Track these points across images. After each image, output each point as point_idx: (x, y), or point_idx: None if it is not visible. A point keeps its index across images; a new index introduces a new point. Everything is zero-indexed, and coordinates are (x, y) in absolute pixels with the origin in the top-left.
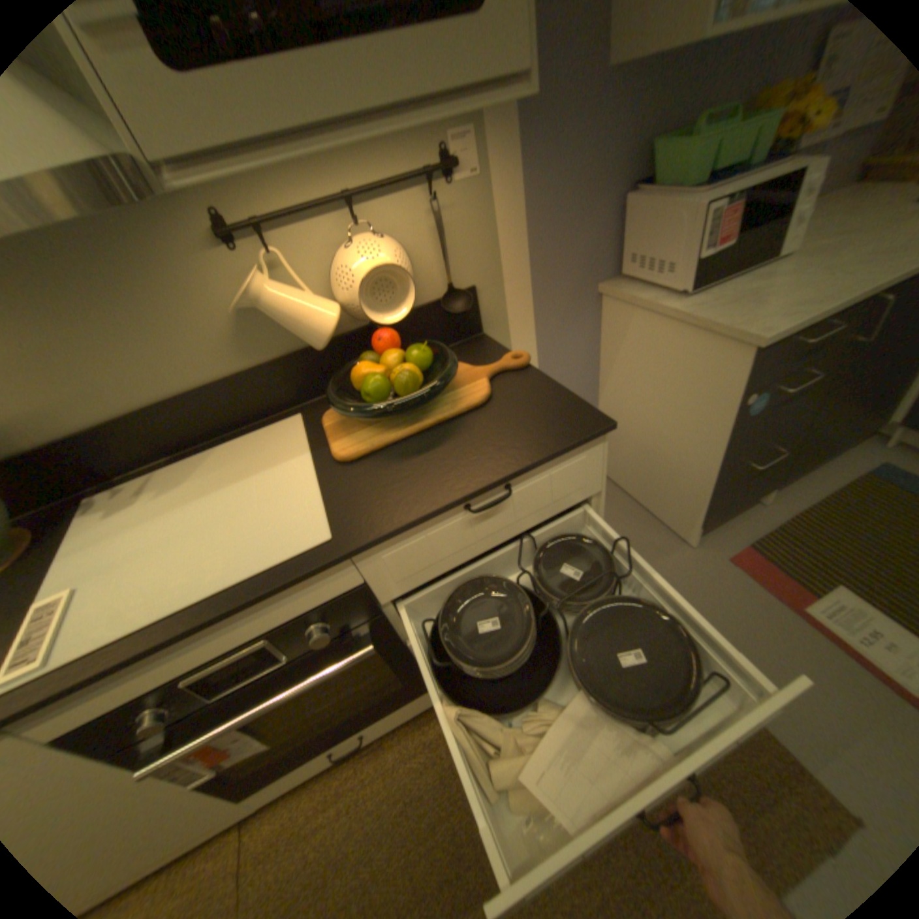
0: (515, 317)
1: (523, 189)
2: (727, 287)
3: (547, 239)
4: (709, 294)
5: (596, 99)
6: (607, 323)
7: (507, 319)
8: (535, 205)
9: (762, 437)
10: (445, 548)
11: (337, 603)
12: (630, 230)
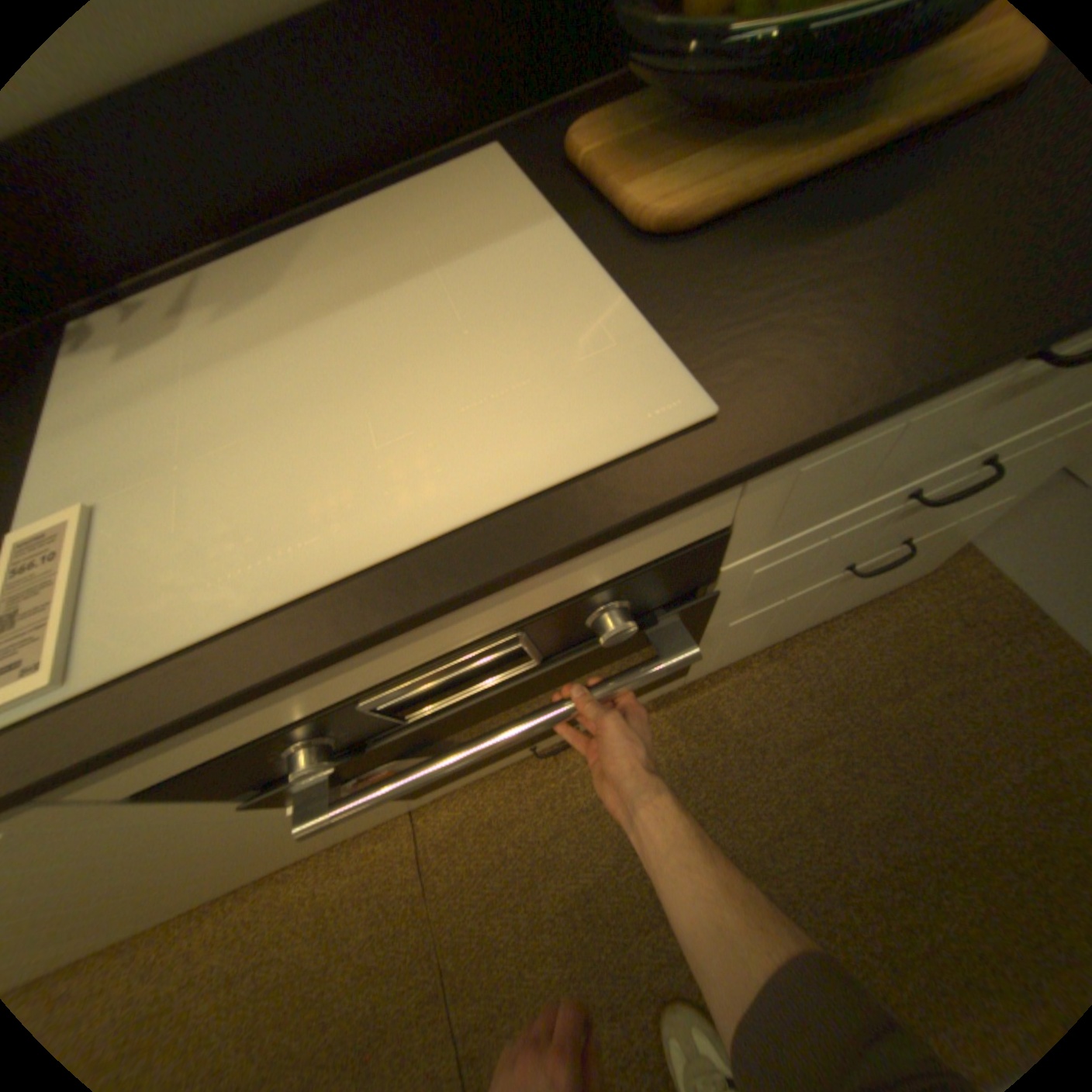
0: None
1: None
2: None
3: None
4: None
5: None
6: None
7: None
8: None
9: None
10: (902, 459)
11: (664, 565)
12: None
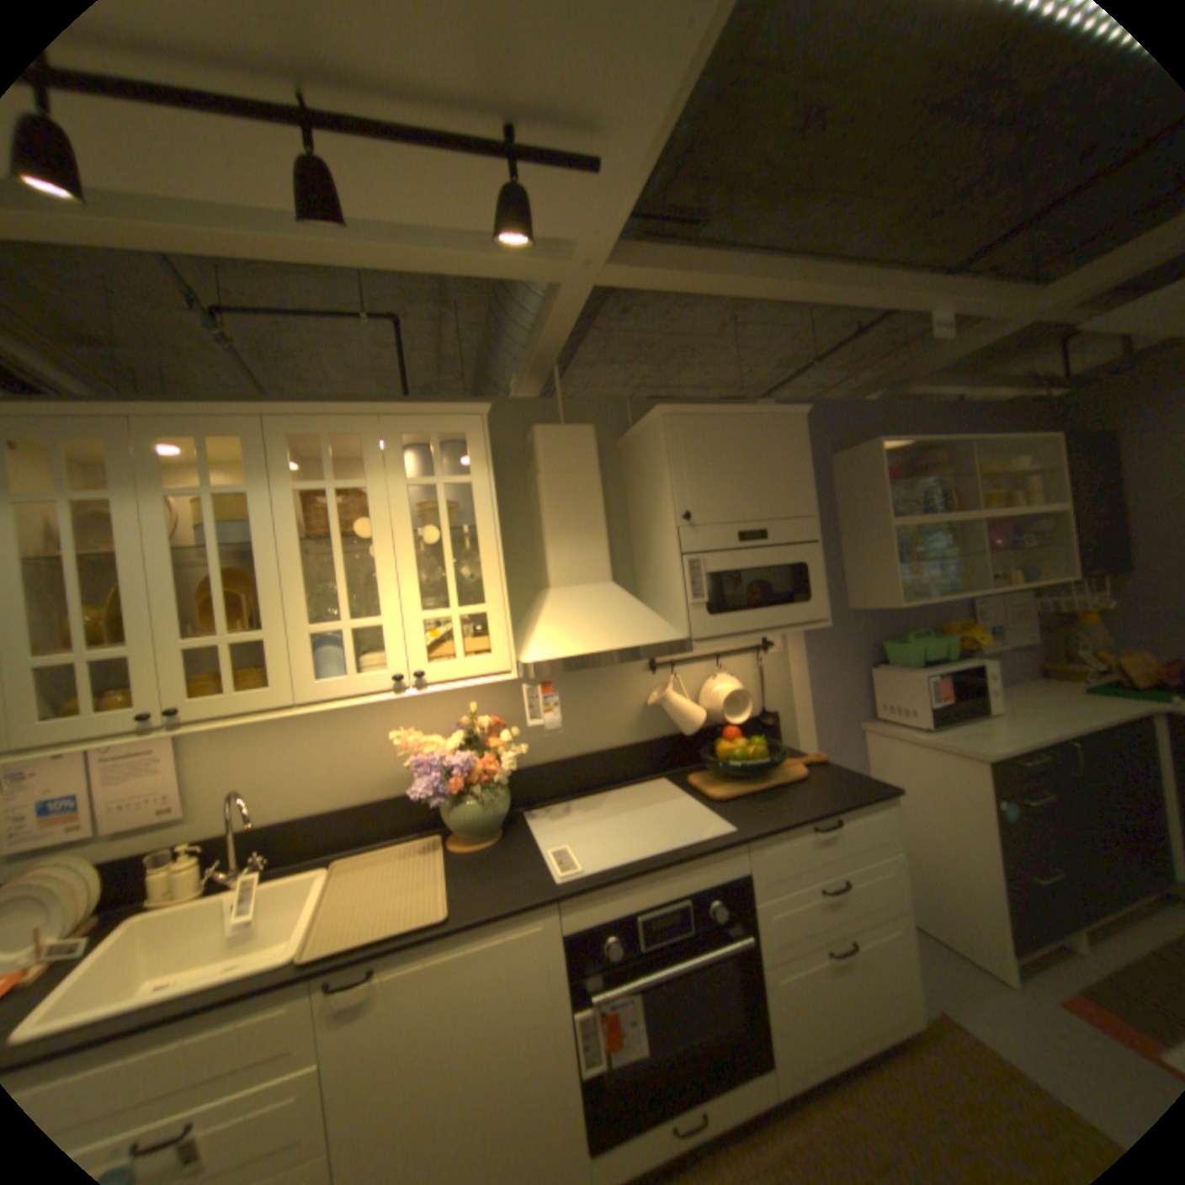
0: (804, 738)
1: (807, 661)
2: (959, 731)
3: (823, 690)
4: (947, 734)
5: (844, 622)
6: (872, 753)
7: (798, 738)
8: (814, 670)
9: (1031, 851)
10: (800, 865)
11: (733, 888)
12: (878, 691)
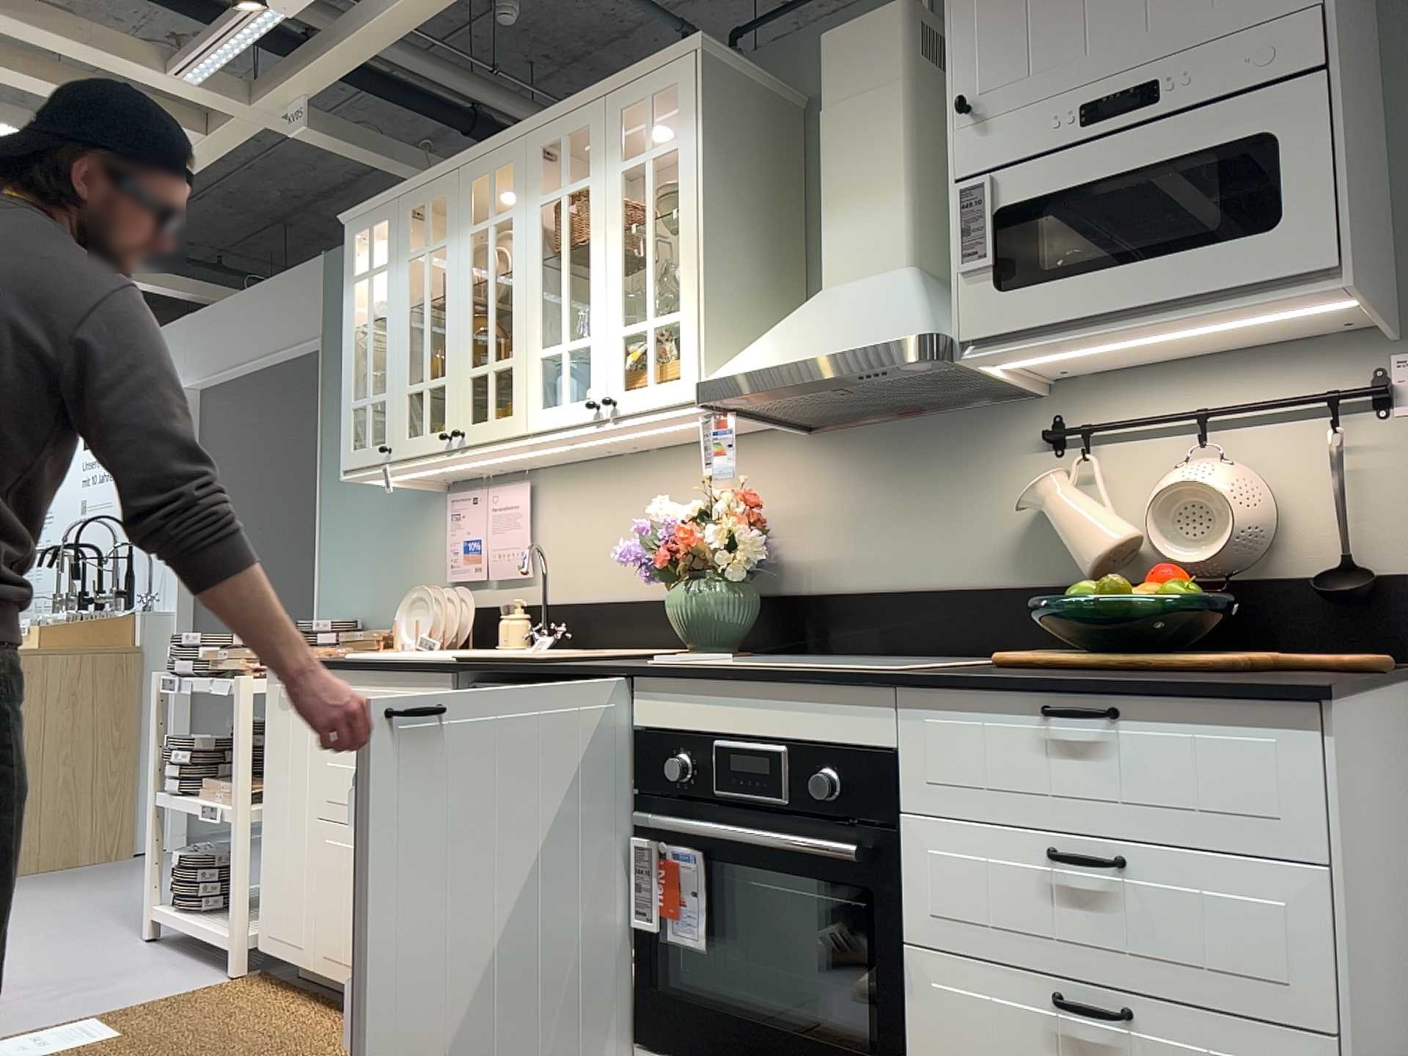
0: None
1: None
2: None
3: None
4: None
5: None
6: None
7: None
8: None
9: None
10: (1003, 772)
11: (861, 760)
12: None
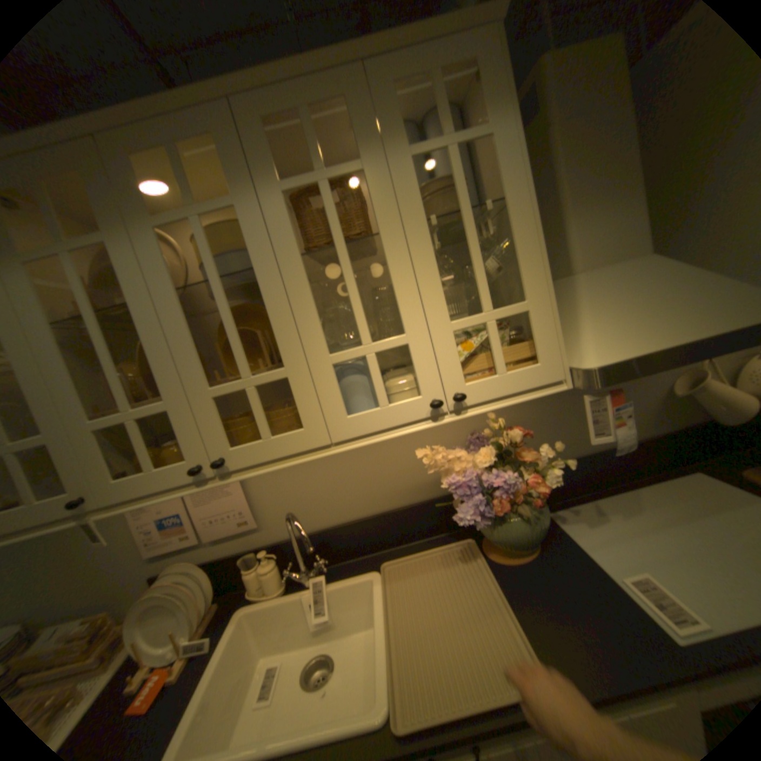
0: None
1: None
2: None
3: None
4: None
5: None
6: None
7: None
8: None
9: None
10: None
11: None
12: None
